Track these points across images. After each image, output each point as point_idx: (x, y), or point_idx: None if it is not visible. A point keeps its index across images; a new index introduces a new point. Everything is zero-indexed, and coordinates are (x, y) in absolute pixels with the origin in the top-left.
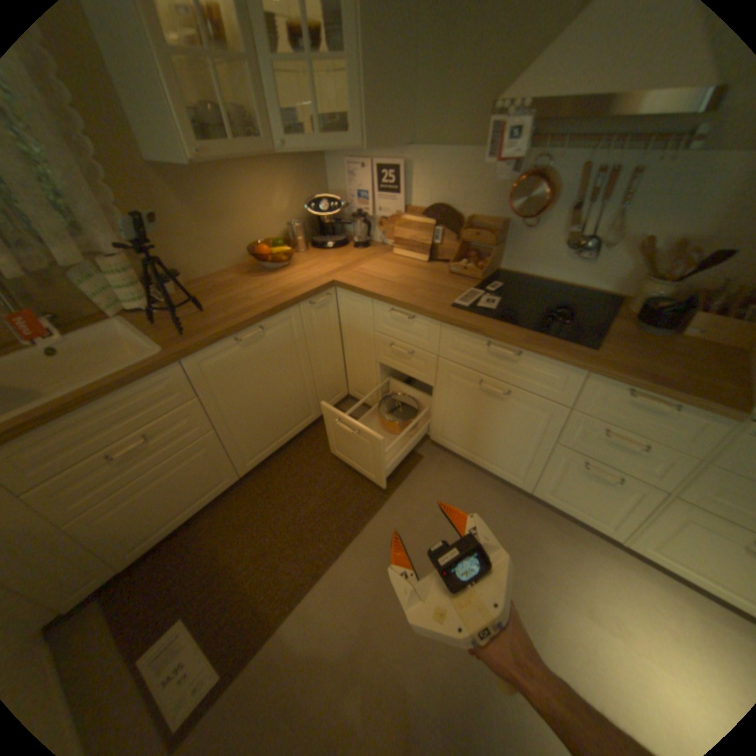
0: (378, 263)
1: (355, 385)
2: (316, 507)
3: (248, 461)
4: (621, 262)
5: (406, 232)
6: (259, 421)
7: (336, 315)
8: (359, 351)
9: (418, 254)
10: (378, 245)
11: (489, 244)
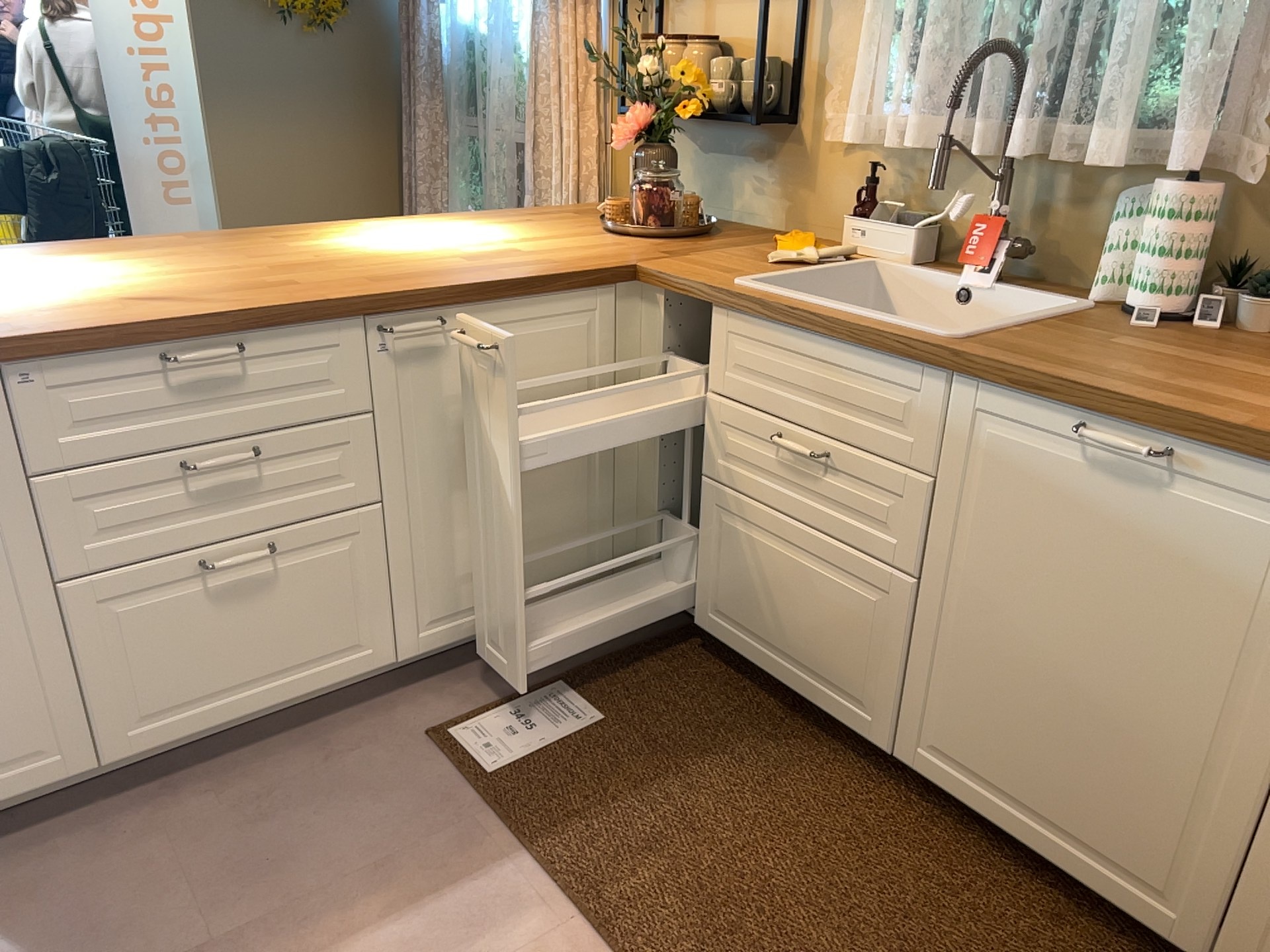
0: None
1: None
2: (815, 950)
3: (930, 745)
4: None
5: None
6: (1010, 692)
7: None
8: None
9: None
10: None
11: None
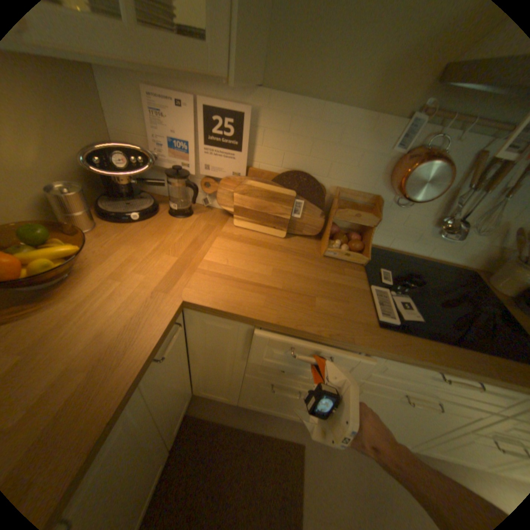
0: (228, 245)
1: (206, 388)
2: None
3: None
4: (480, 242)
5: (255, 201)
6: None
7: (184, 334)
8: (221, 365)
9: (273, 227)
10: (203, 207)
11: (369, 224)
